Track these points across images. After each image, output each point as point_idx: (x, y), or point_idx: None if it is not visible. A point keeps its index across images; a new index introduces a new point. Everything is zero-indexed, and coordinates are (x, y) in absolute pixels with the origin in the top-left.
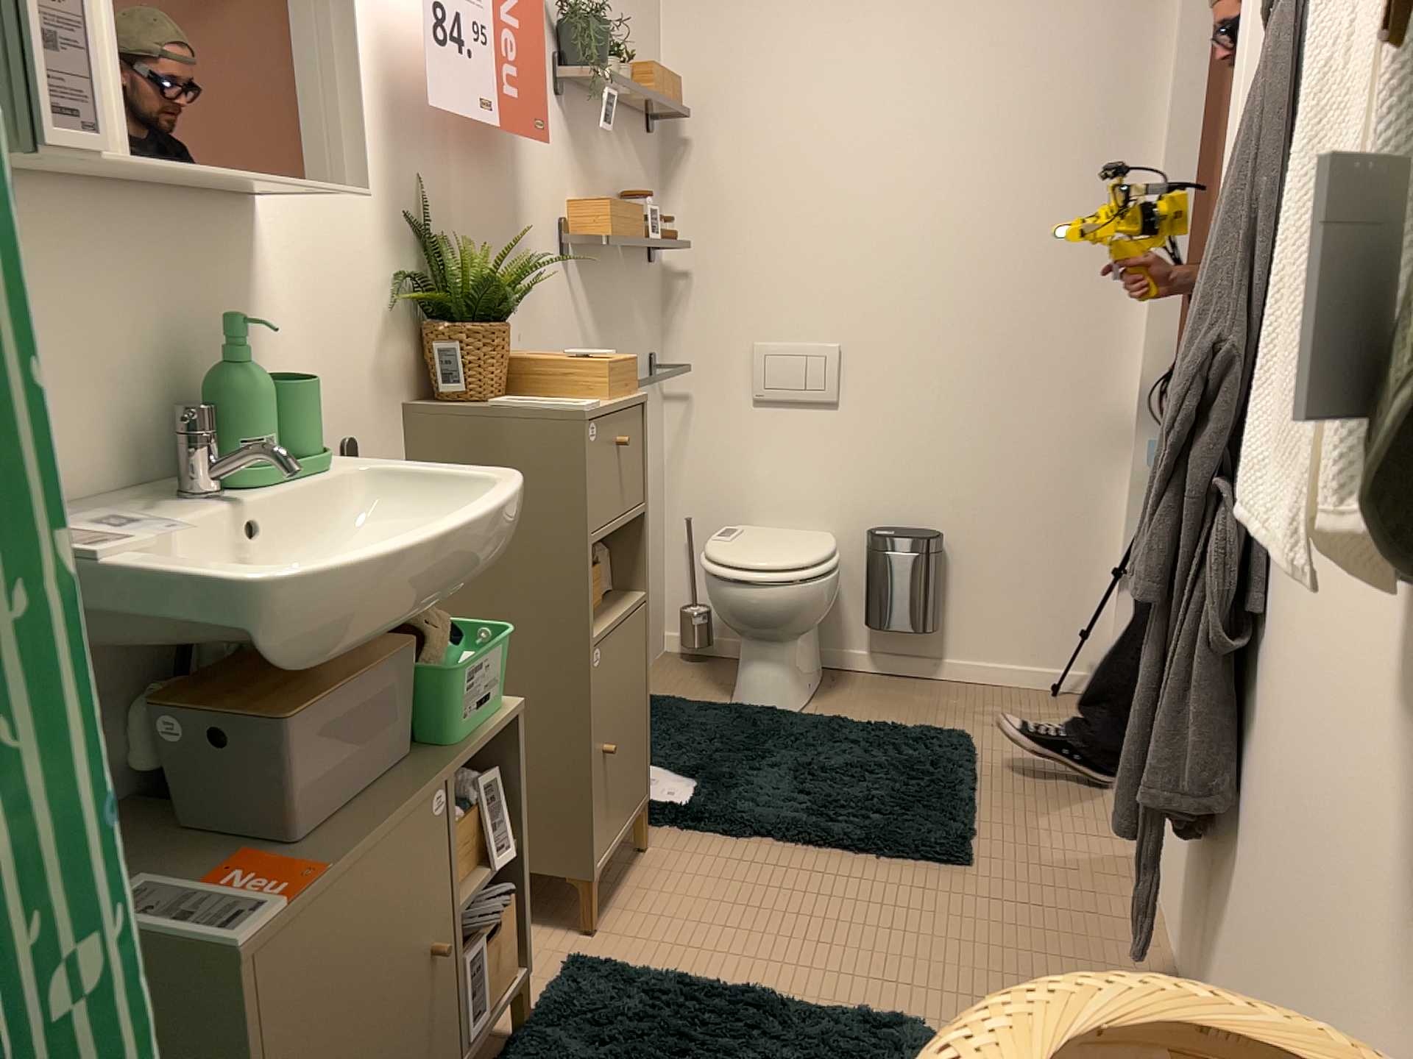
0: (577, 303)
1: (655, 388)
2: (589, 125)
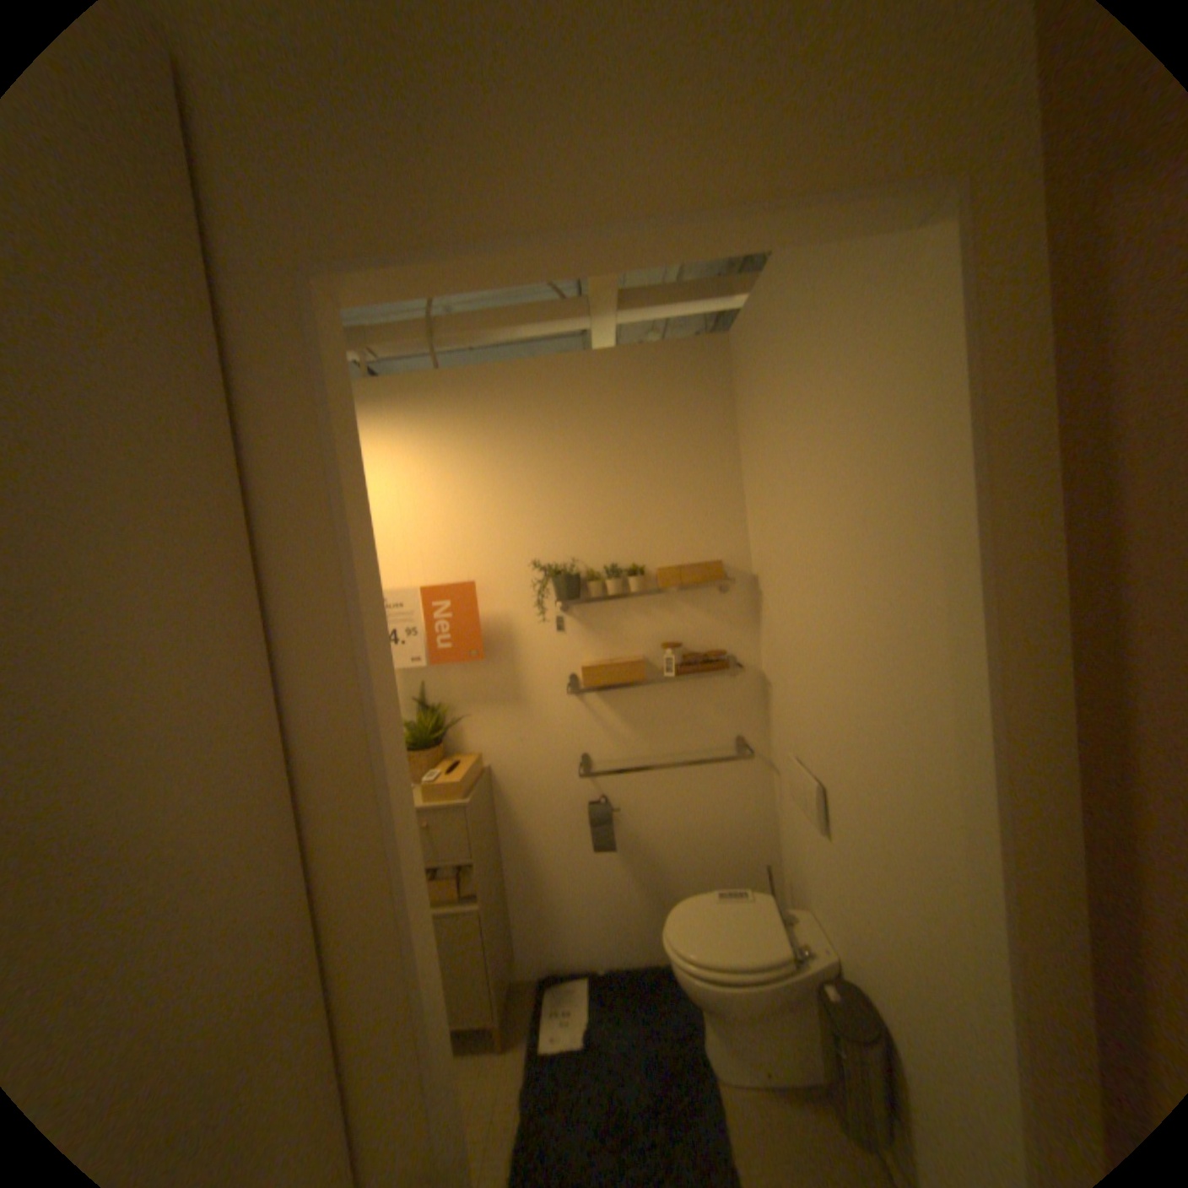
0: (597, 715)
1: (750, 761)
2: (609, 614)
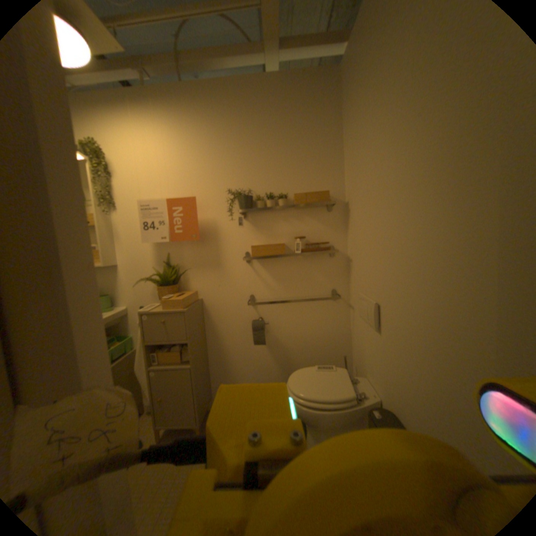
0: (259, 273)
1: (340, 301)
2: (268, 219)
